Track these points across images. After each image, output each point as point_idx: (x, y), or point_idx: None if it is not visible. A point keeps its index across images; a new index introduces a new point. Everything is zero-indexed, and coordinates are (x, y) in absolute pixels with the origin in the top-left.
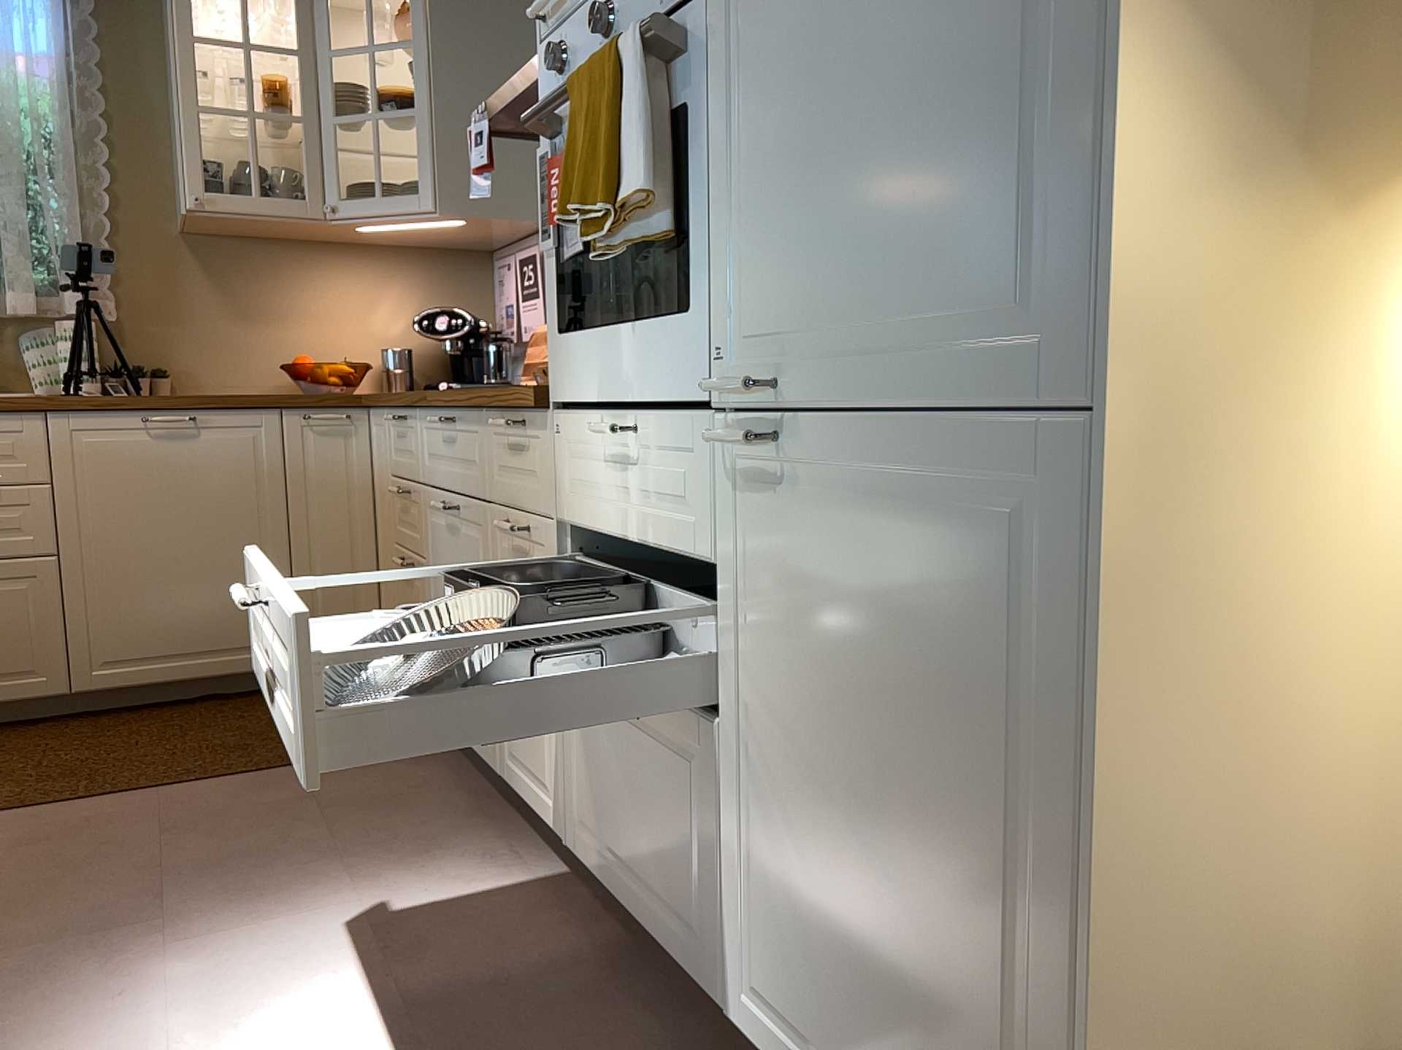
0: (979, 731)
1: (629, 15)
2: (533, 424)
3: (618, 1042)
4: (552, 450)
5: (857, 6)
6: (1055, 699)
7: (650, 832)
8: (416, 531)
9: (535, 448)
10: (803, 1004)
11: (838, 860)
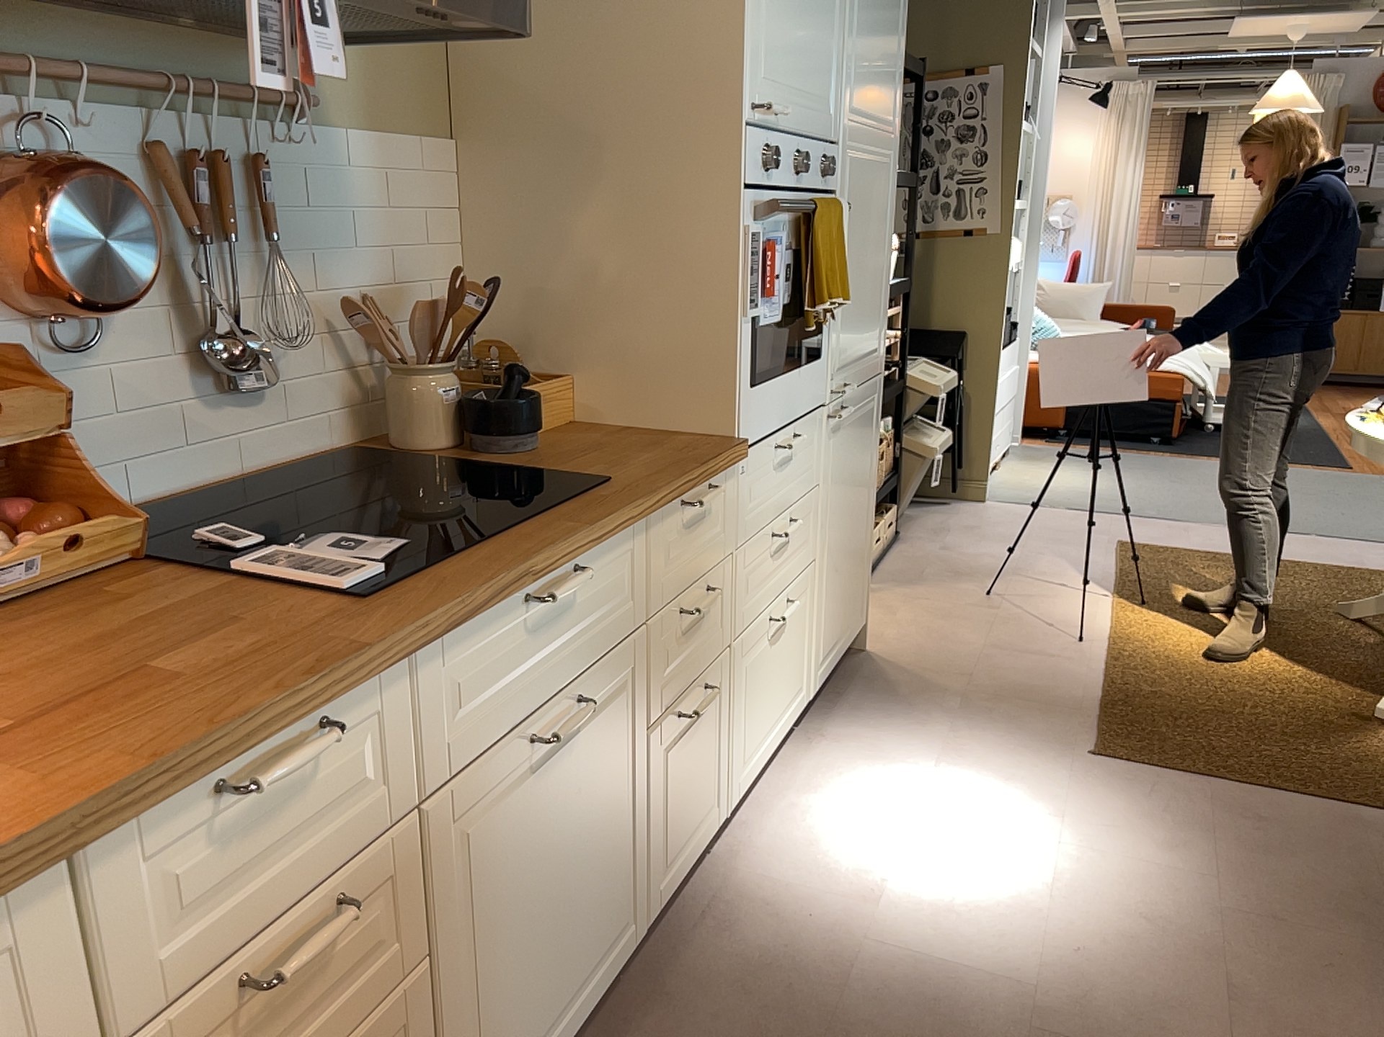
0: (864, 471)
1: (806, 177)
2: (719, 480)
3: (818, 770)
4: (733, 492)
5: (862, 244)
6: (871, 449)
7: (783, 673)
8: (378, 947)
9: (717, 503)
10: (830, 632)
11: (841, 557)
